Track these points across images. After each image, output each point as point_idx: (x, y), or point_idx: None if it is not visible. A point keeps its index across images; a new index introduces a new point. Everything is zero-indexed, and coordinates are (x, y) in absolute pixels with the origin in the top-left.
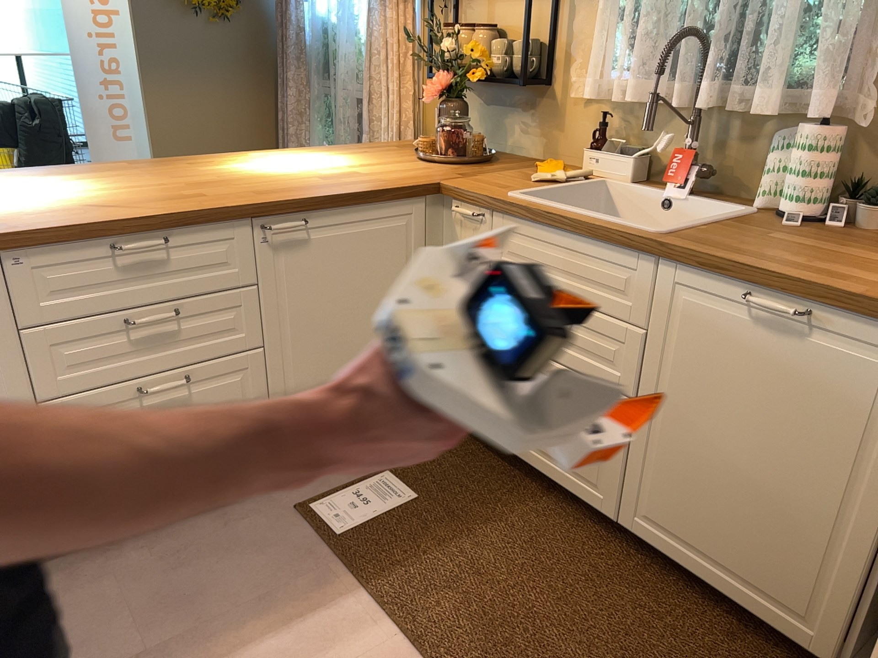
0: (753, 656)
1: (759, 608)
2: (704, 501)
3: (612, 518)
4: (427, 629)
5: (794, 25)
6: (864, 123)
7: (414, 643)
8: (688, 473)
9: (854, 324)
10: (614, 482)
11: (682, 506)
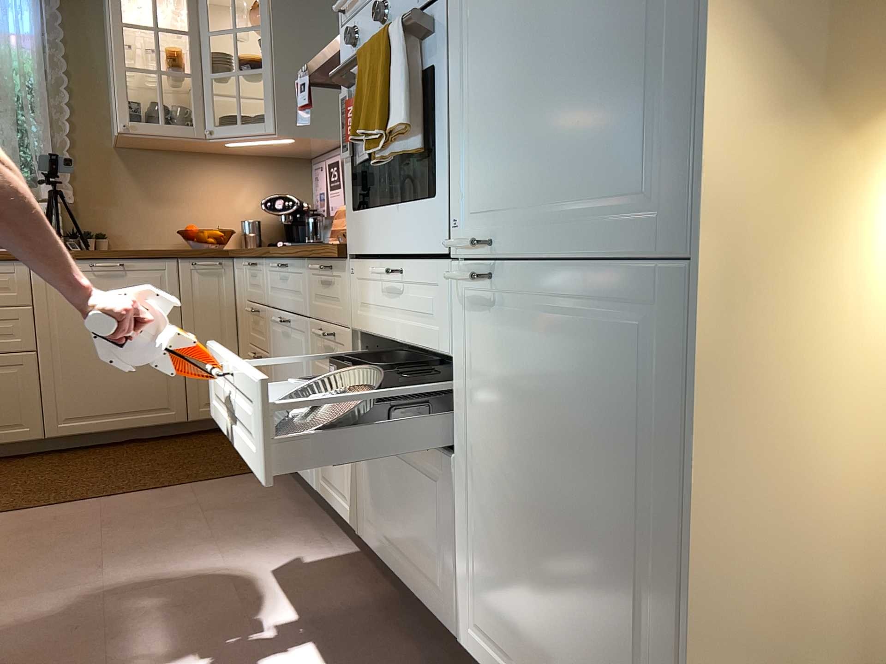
0: (154, 445)
1: (146, 420)
2: (100, 383)
3: (39, 439)
4: (9, 508)
5: (17, 152)
6: (70, 200)
7: (12, 512)
8: (86, 374)
9: (141, 263)
10: (35, 412)
11: (87, 395)
